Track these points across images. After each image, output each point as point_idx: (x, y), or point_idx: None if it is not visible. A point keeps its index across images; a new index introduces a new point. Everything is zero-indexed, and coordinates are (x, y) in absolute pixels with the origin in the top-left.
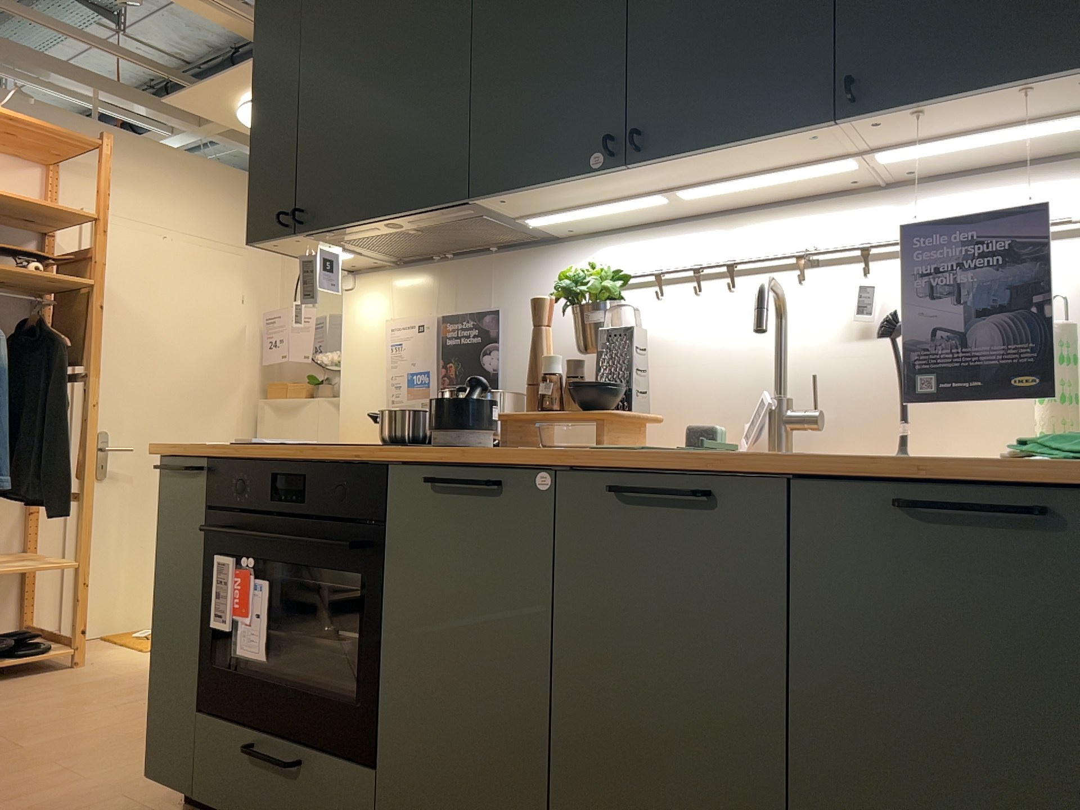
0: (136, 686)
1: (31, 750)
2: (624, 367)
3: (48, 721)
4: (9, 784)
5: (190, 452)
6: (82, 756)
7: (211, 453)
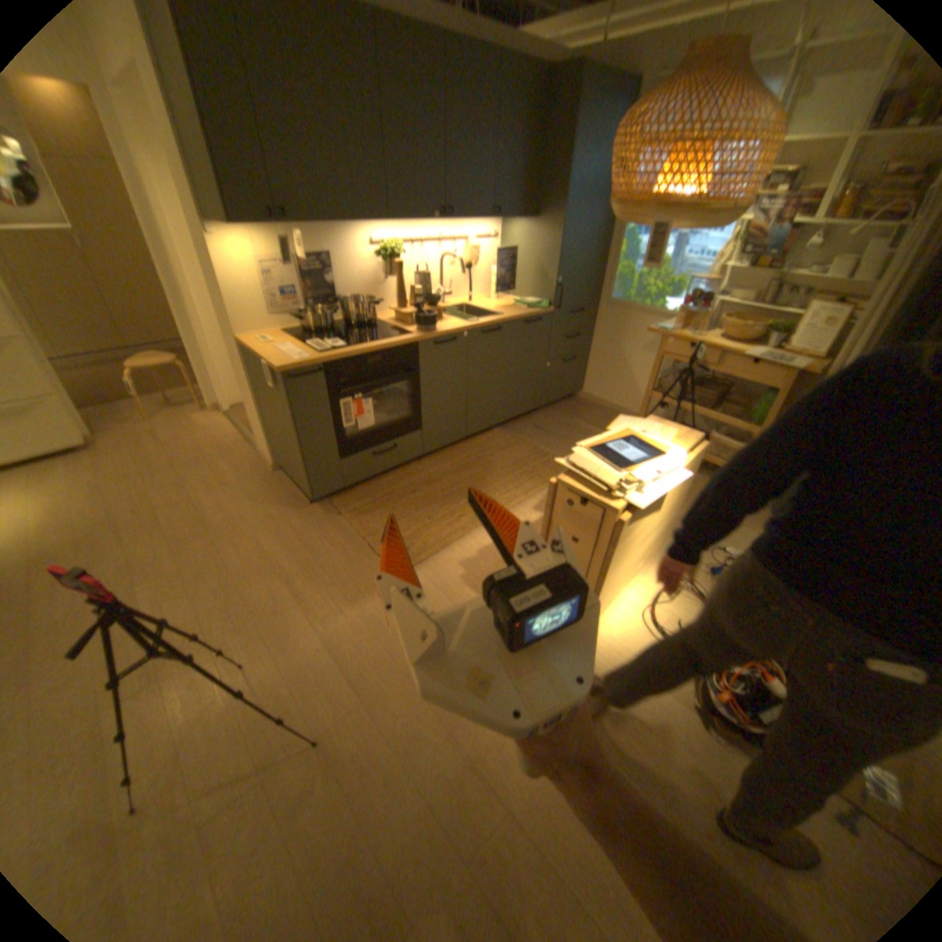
0: (74, 543)
1: (180, 565)
2: (426, 288)
3: (123, 569)
4: (236, 560)
5: (311, 363)
6: (212, 543)
7: (320, 360)
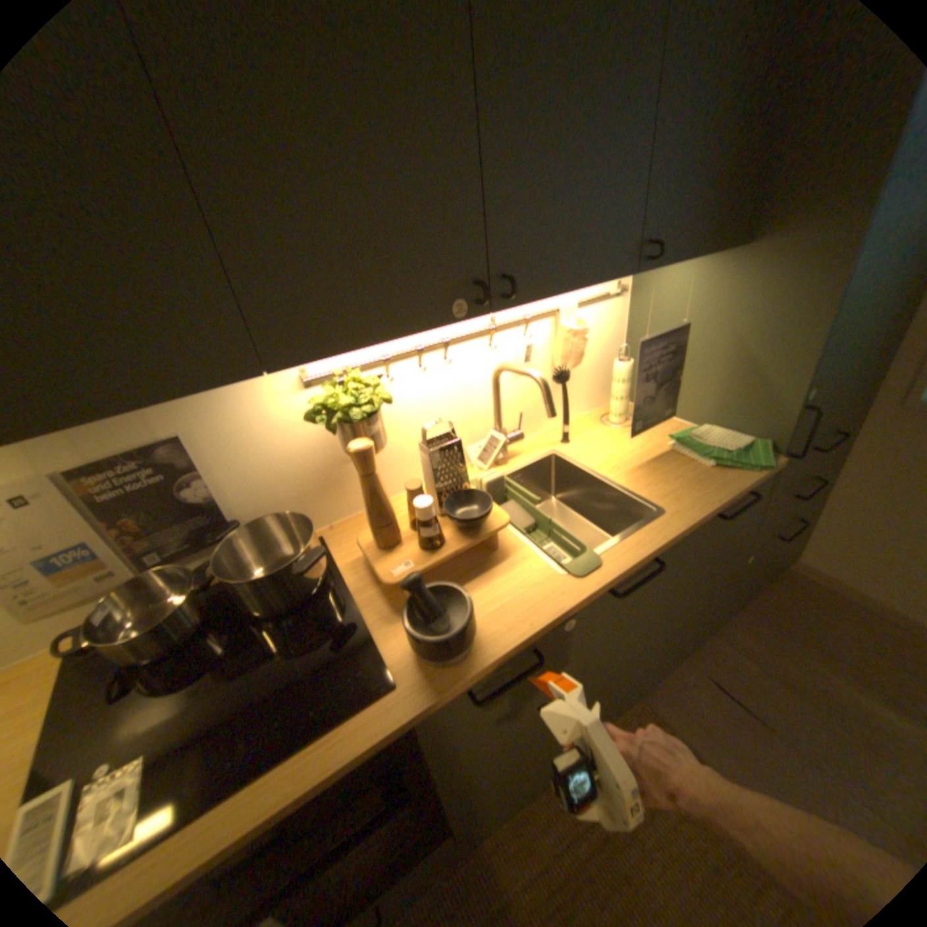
0: None
1: None
2: (458, 474)
3: None
4: None
5: None
6: None
7: None
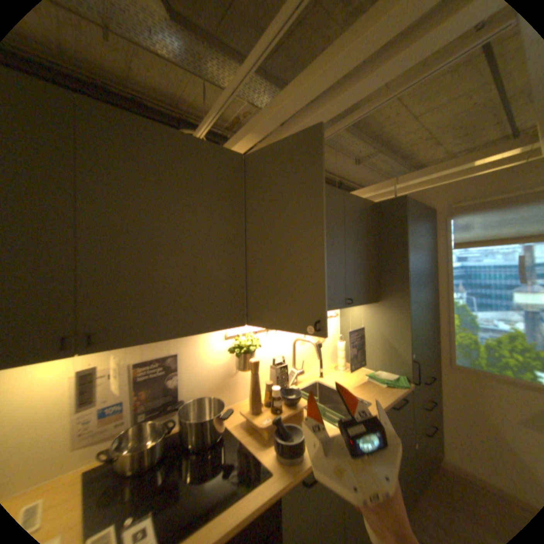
0: None
1: None
2: (285, 381)
3: None
4: None
5: None
6: None
7: None
